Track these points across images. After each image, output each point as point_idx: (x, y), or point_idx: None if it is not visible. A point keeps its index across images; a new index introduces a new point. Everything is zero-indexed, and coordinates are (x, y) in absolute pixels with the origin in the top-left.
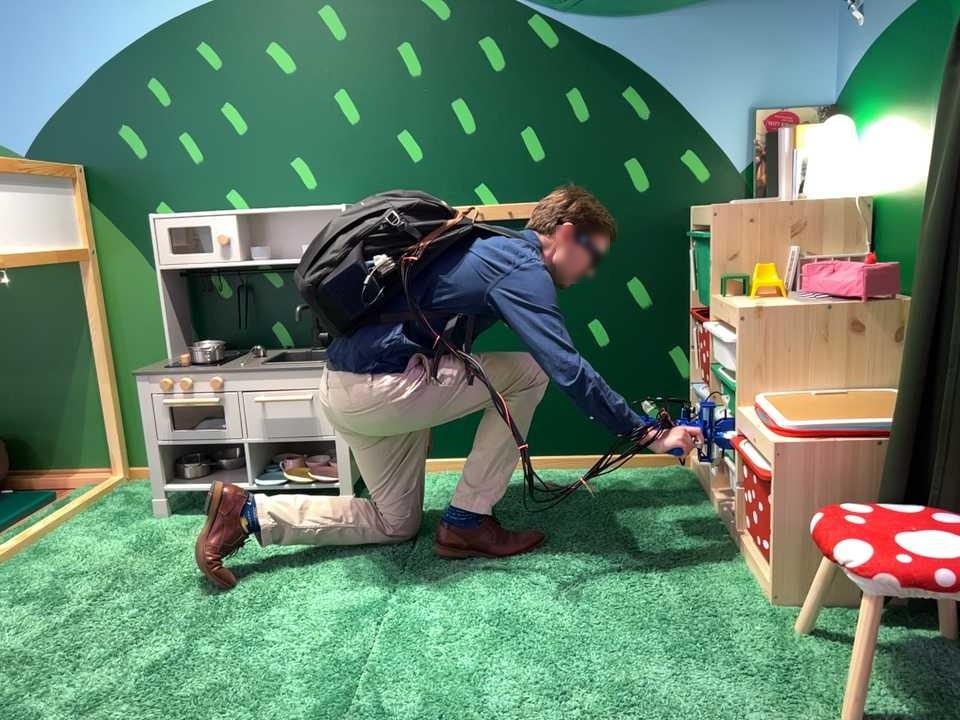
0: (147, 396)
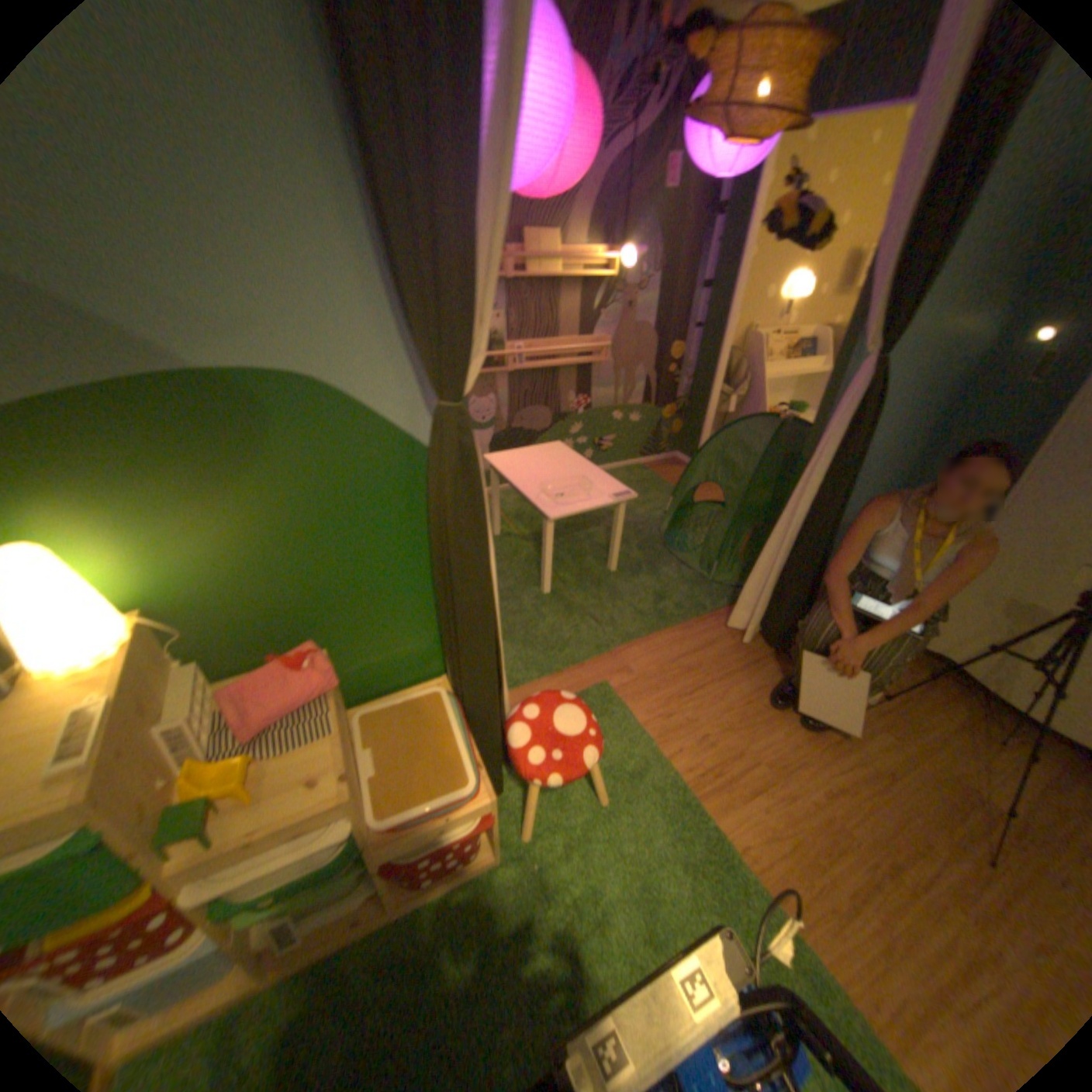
0: None
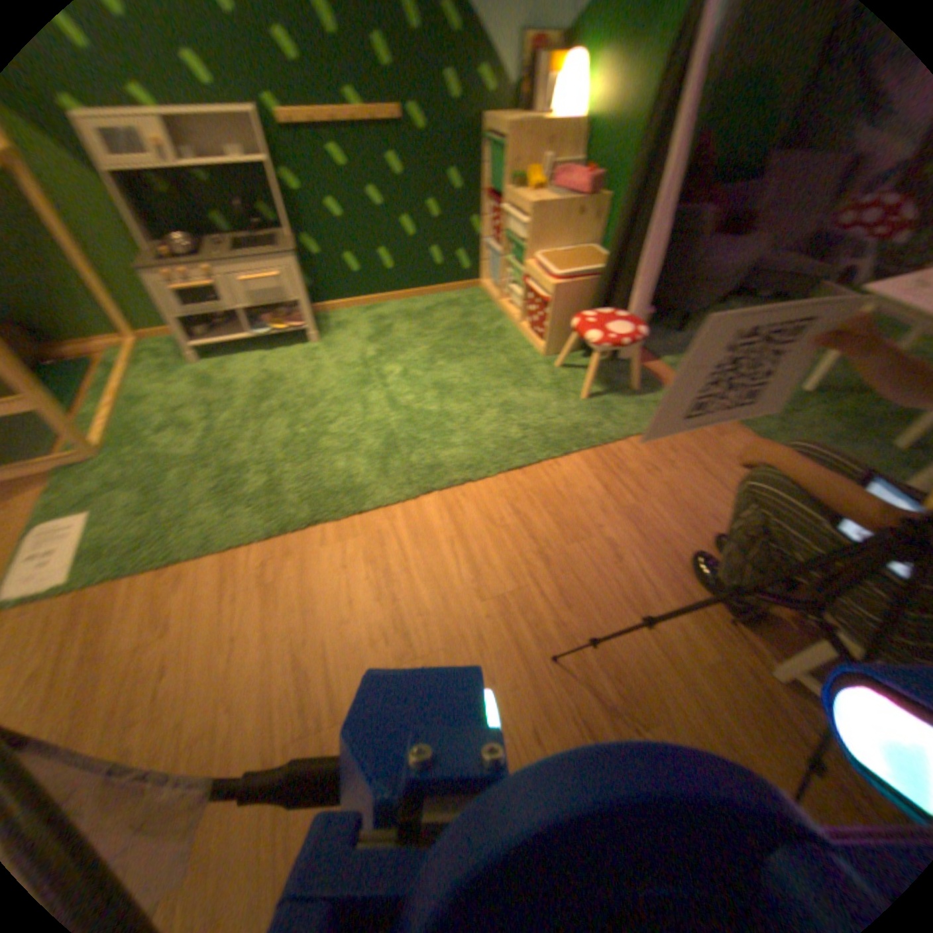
0: (153, 282)
